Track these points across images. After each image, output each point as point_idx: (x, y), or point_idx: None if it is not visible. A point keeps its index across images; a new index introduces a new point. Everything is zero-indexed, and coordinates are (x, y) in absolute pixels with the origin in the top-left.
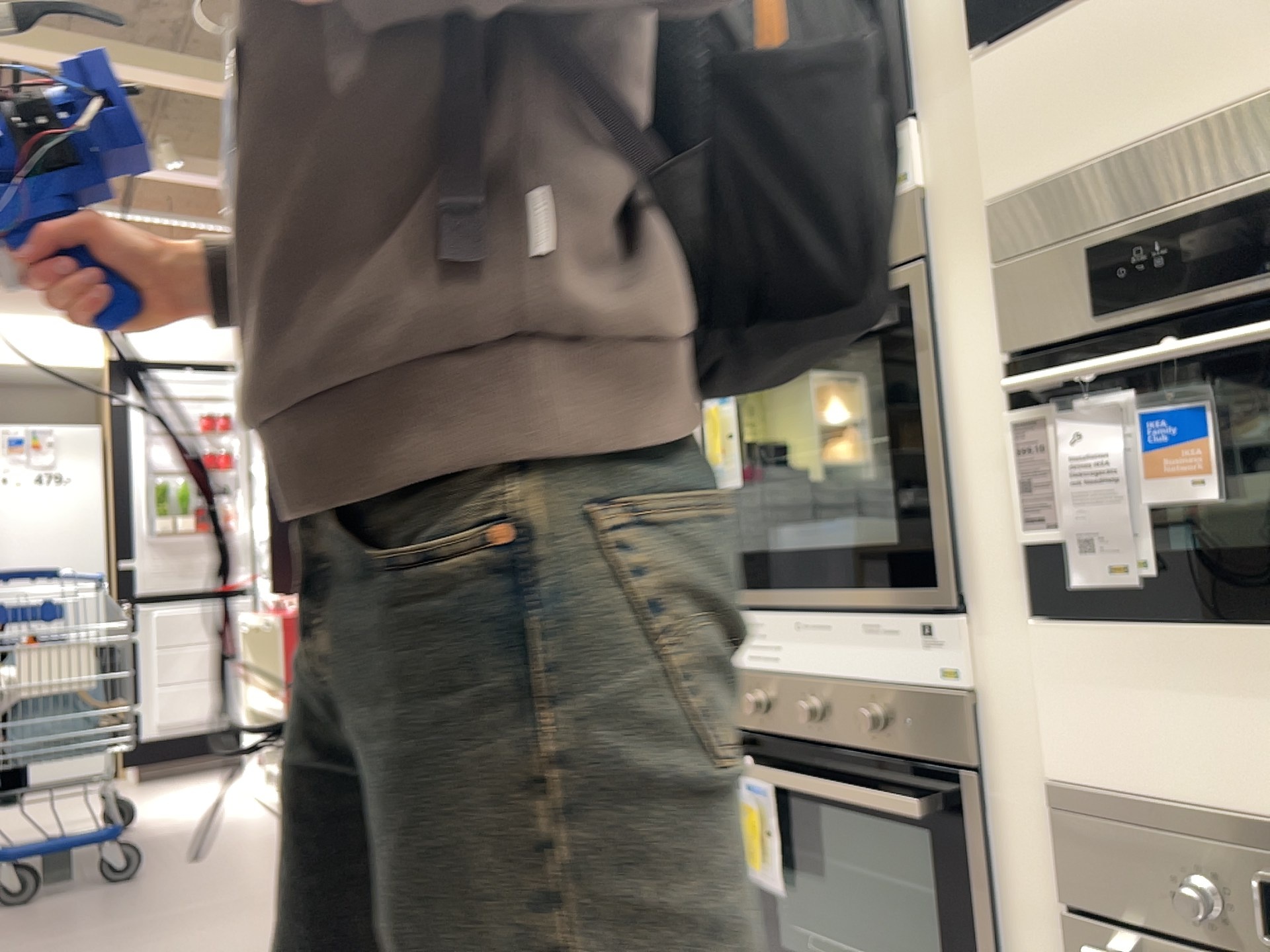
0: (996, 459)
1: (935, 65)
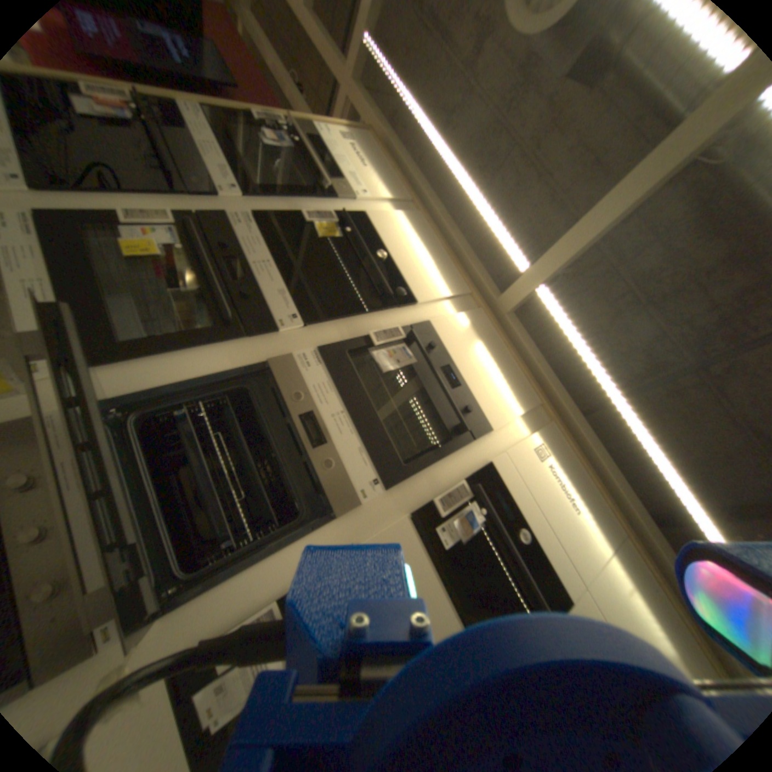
0: (247, 601)
1: (401, 497)
